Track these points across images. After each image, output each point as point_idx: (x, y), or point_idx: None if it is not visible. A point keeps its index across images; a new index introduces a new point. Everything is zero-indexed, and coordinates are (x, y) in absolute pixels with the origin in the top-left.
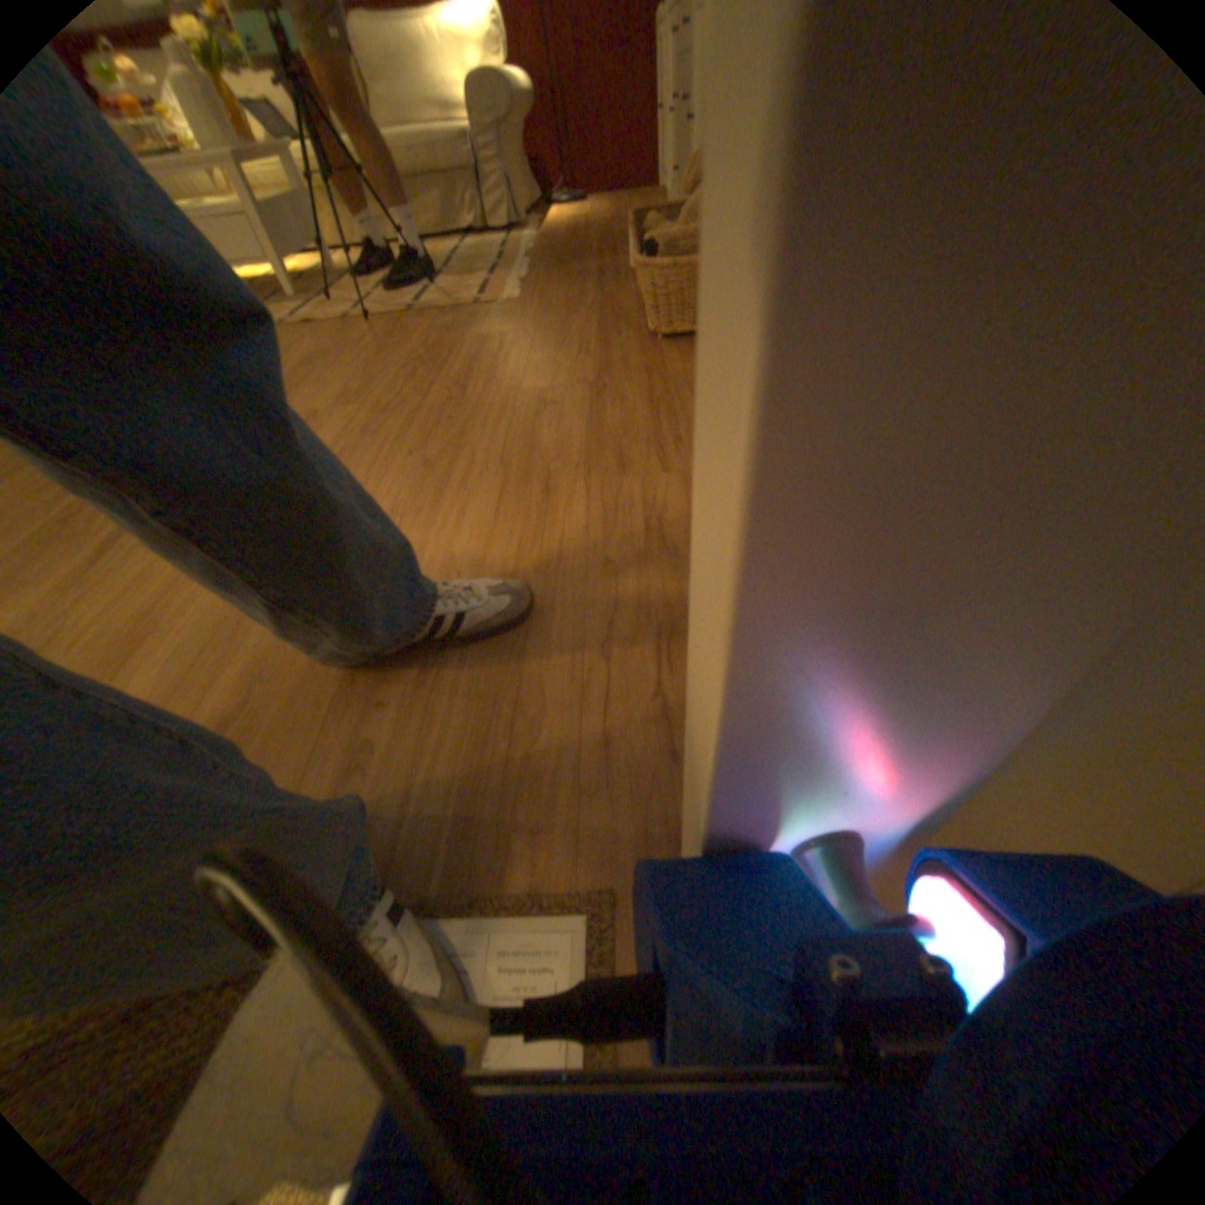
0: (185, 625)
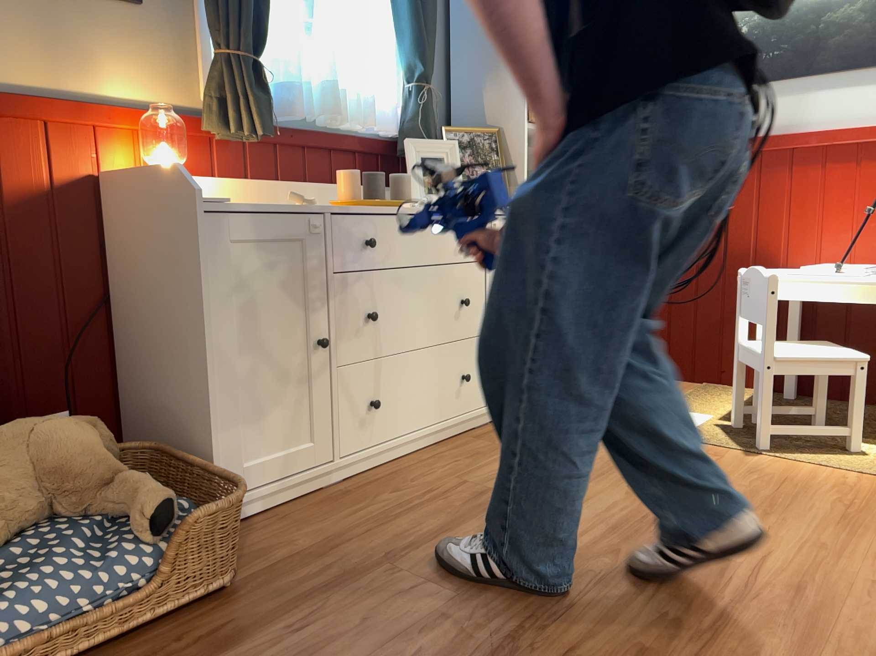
0: (810, 521)
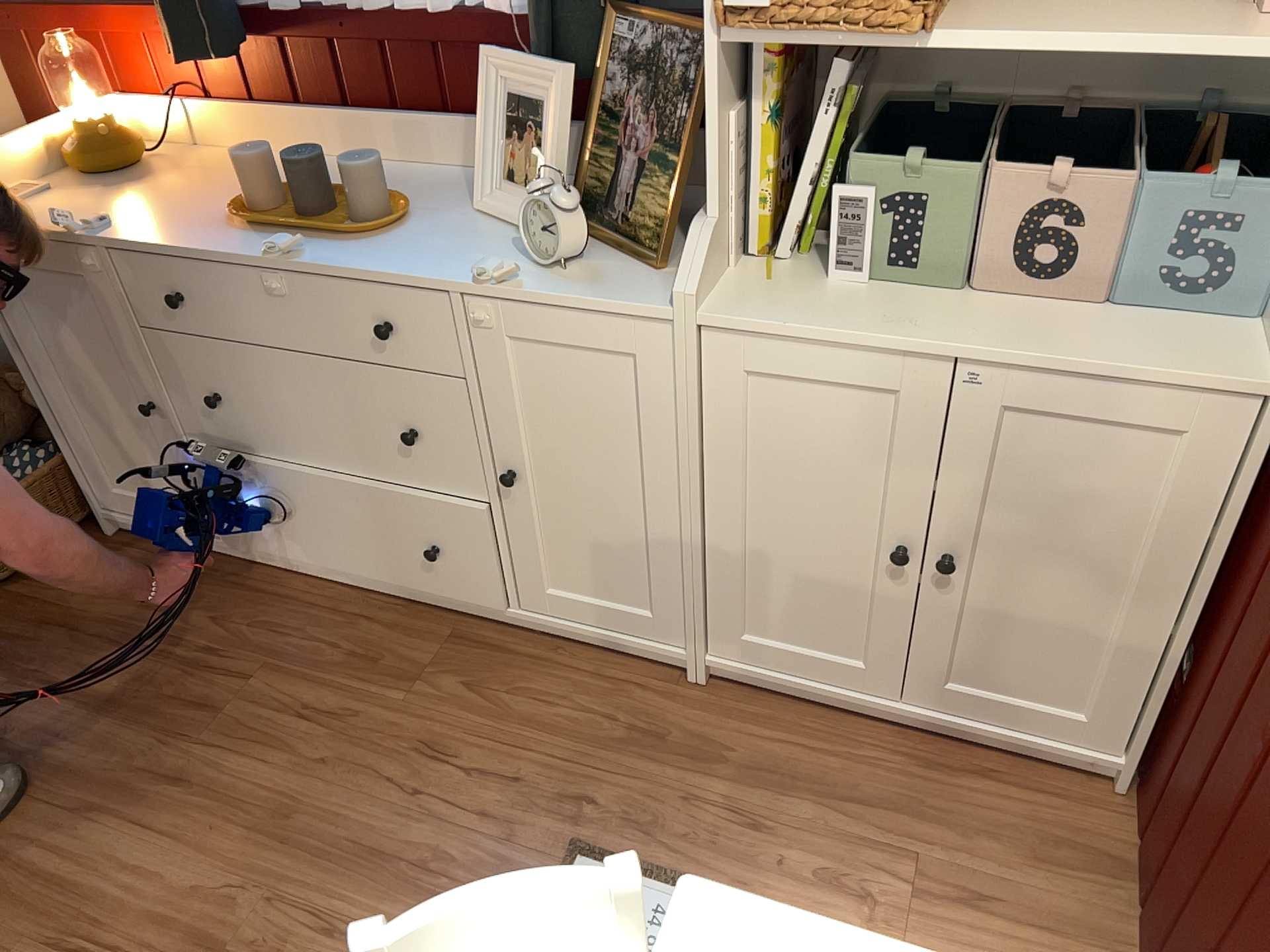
0: None
